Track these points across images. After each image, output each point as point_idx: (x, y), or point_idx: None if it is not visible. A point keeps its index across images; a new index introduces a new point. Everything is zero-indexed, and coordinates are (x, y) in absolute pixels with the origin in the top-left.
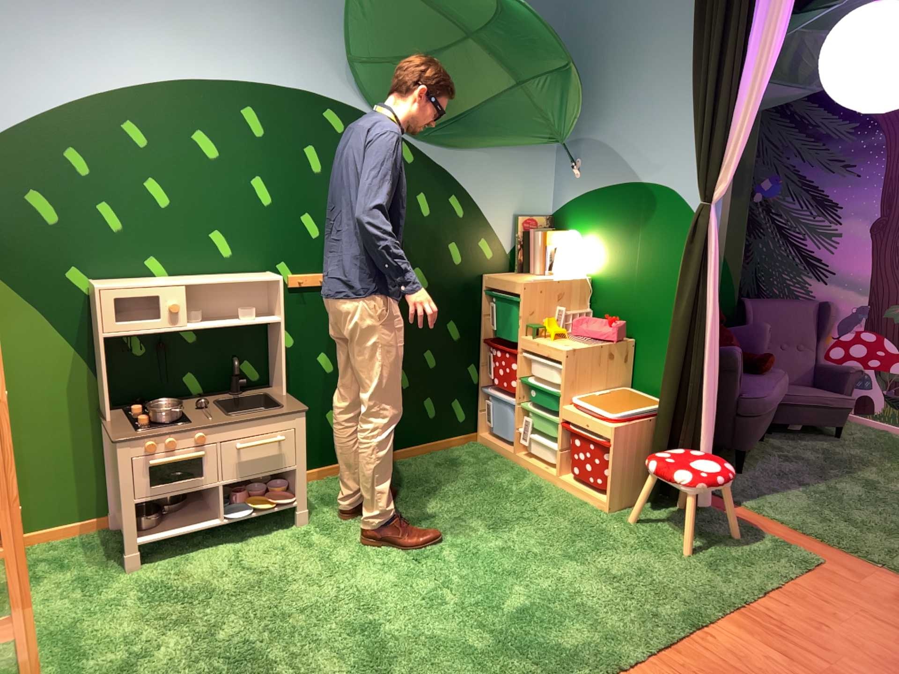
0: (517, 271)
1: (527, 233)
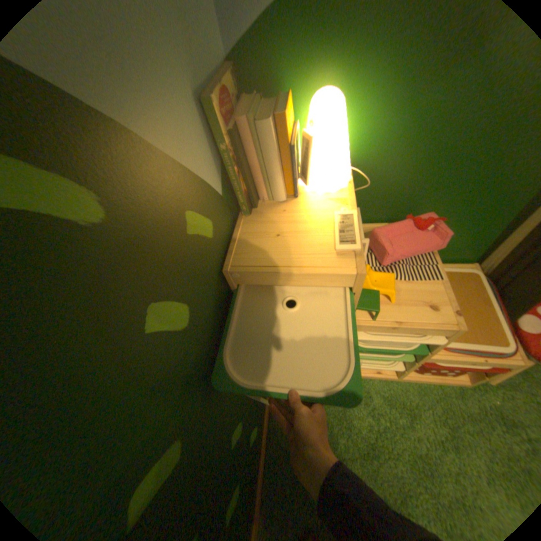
0: (248, 214)
1: (236, 129)
